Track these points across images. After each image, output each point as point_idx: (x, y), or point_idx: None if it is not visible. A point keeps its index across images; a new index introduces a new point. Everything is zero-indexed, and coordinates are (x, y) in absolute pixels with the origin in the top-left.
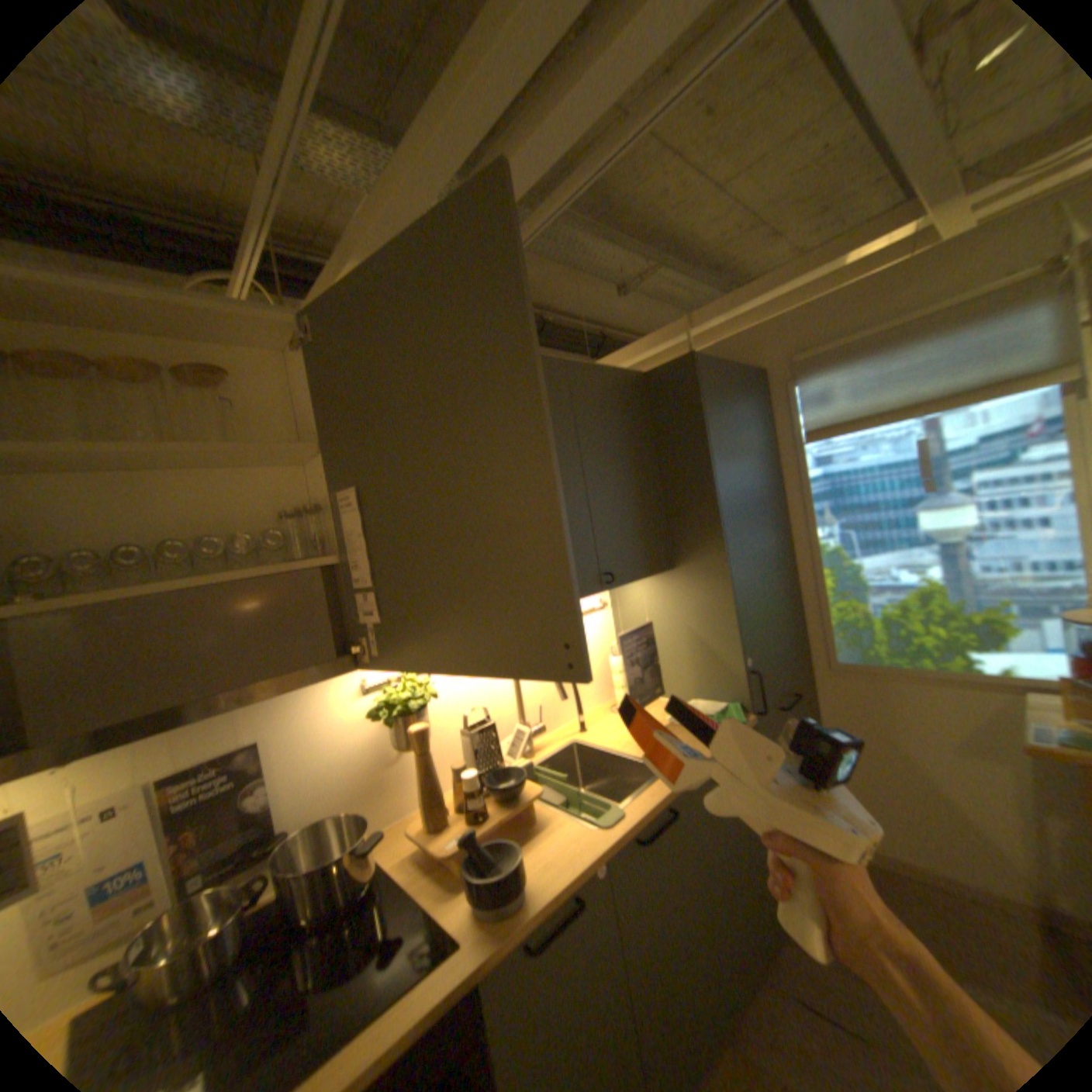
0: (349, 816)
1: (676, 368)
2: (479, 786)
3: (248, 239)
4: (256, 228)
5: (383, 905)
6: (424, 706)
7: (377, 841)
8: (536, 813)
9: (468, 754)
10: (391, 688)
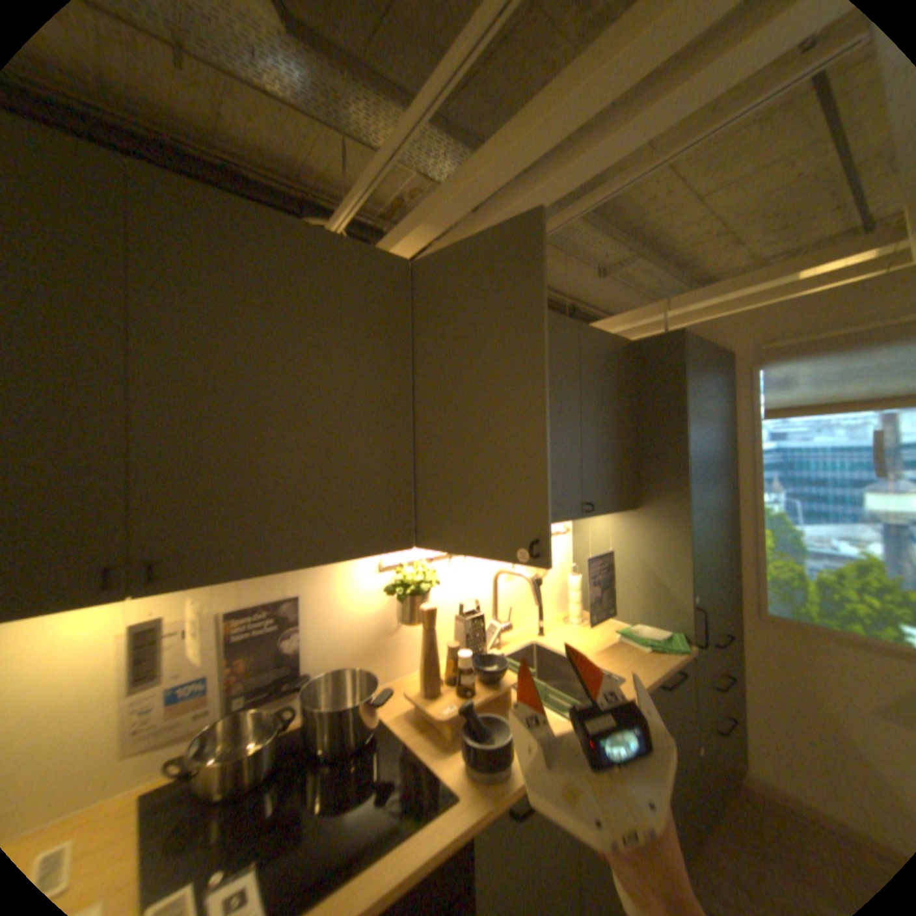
0: (359, 672)
1: (666, 341)
2: (468, 666)
3: (353, 196)
4: (364, 188)
5: (388, 752)
6: (428, 591)
7: (389, 697)
8: (510, 698)
9: (454, 637)
10: (404, 571)
